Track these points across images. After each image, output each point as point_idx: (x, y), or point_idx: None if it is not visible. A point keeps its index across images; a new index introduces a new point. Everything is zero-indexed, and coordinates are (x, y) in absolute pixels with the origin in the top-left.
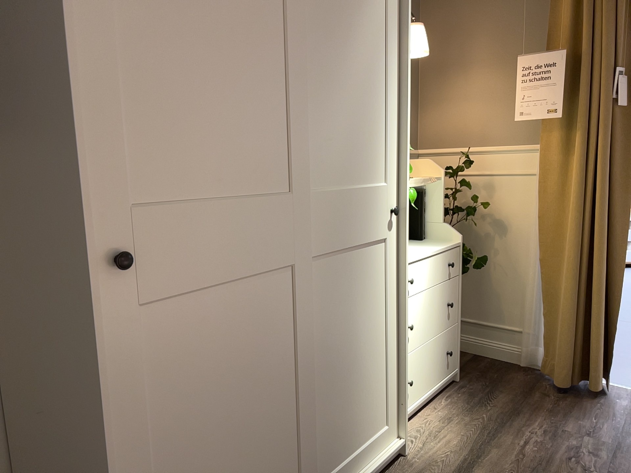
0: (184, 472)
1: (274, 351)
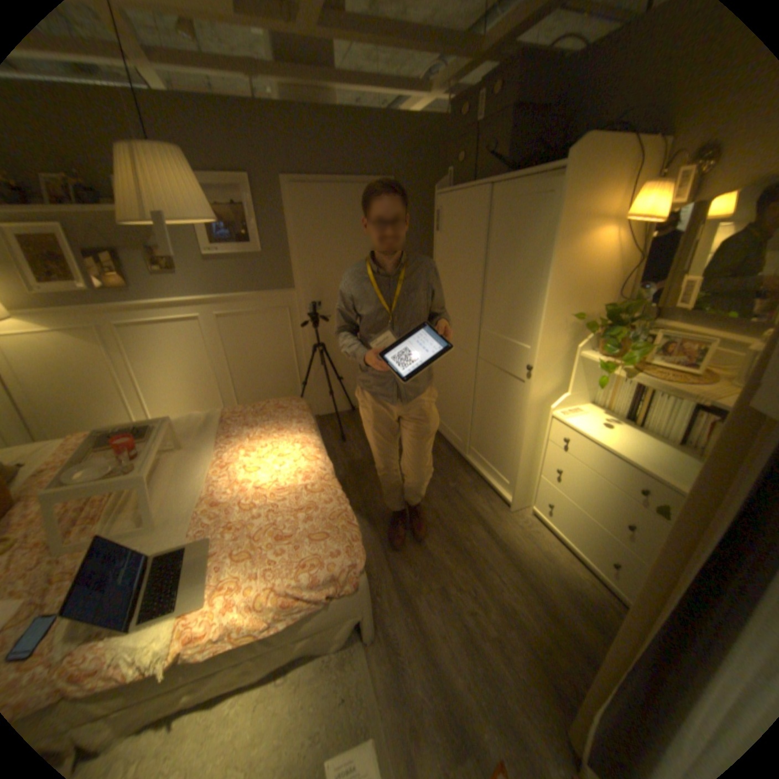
0: (437, 387)
1: (458, 380)
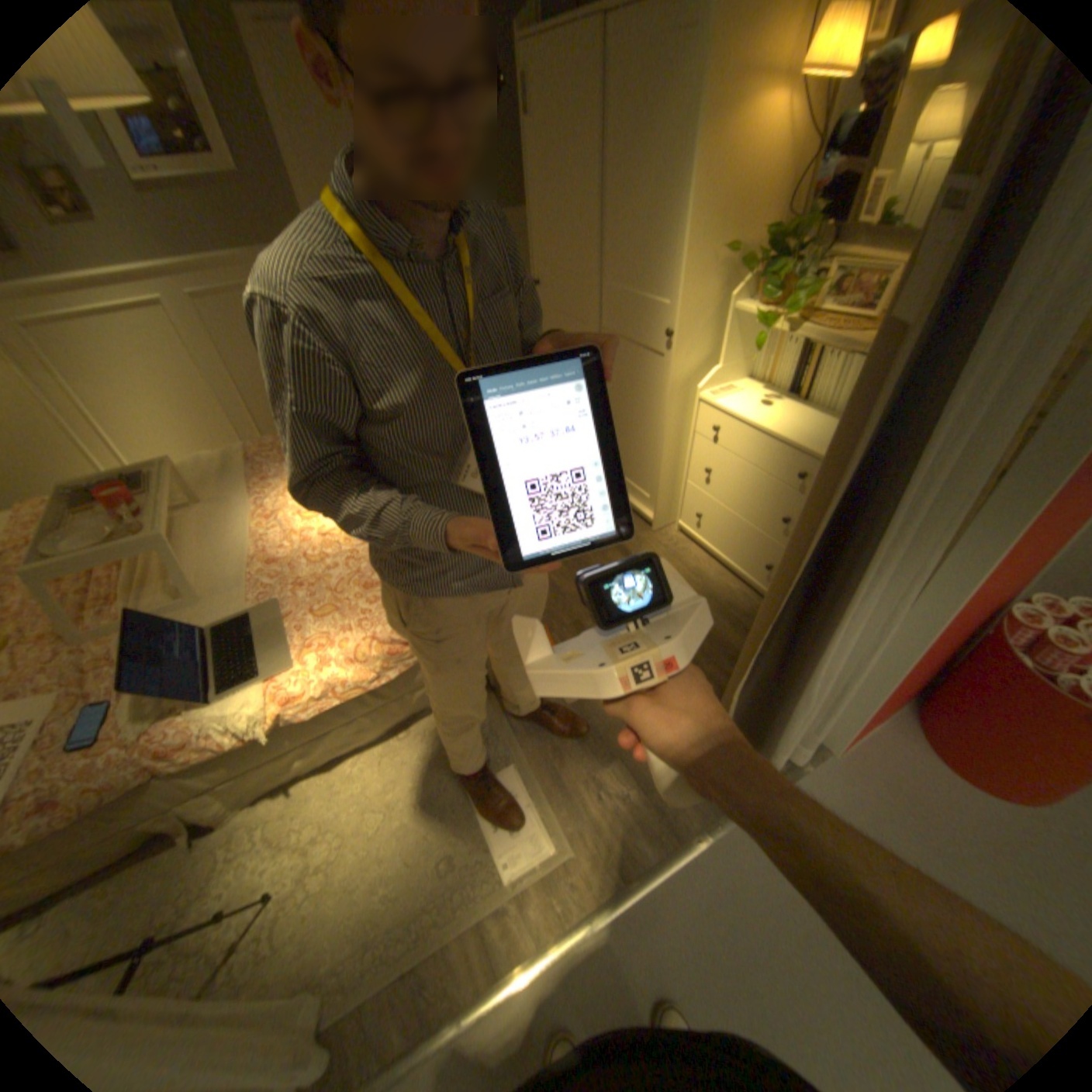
0: None
1: None
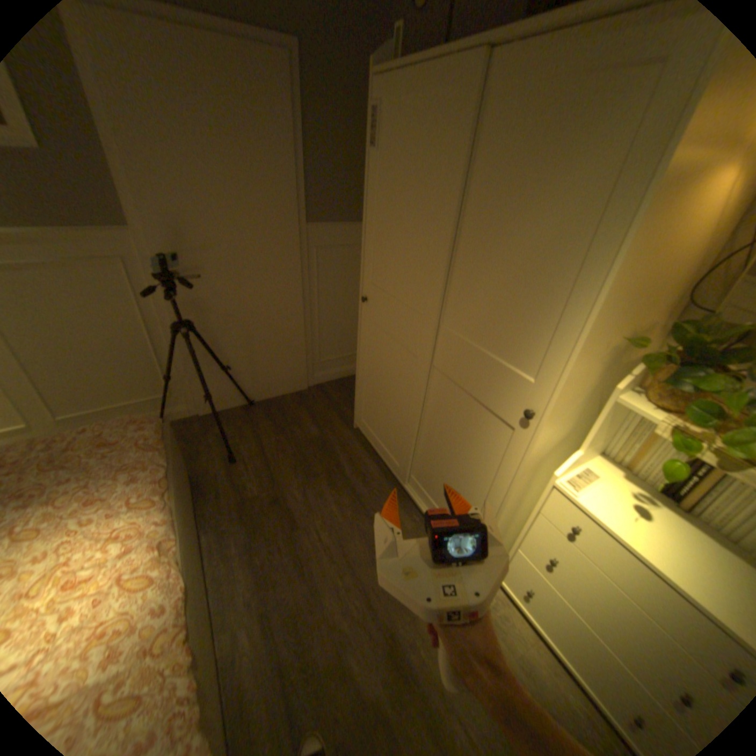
0: (365, 386)
1: (397, 387)
